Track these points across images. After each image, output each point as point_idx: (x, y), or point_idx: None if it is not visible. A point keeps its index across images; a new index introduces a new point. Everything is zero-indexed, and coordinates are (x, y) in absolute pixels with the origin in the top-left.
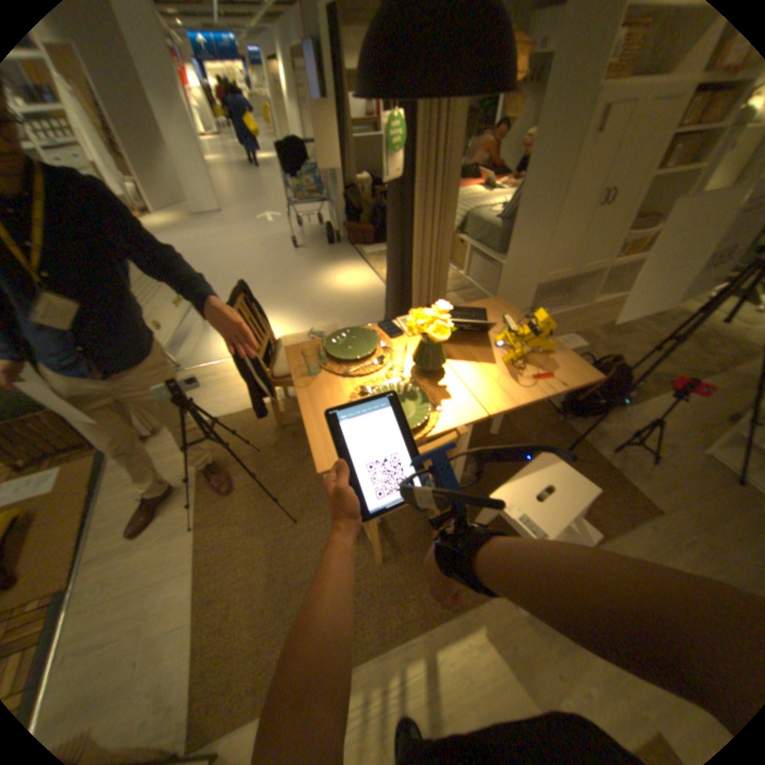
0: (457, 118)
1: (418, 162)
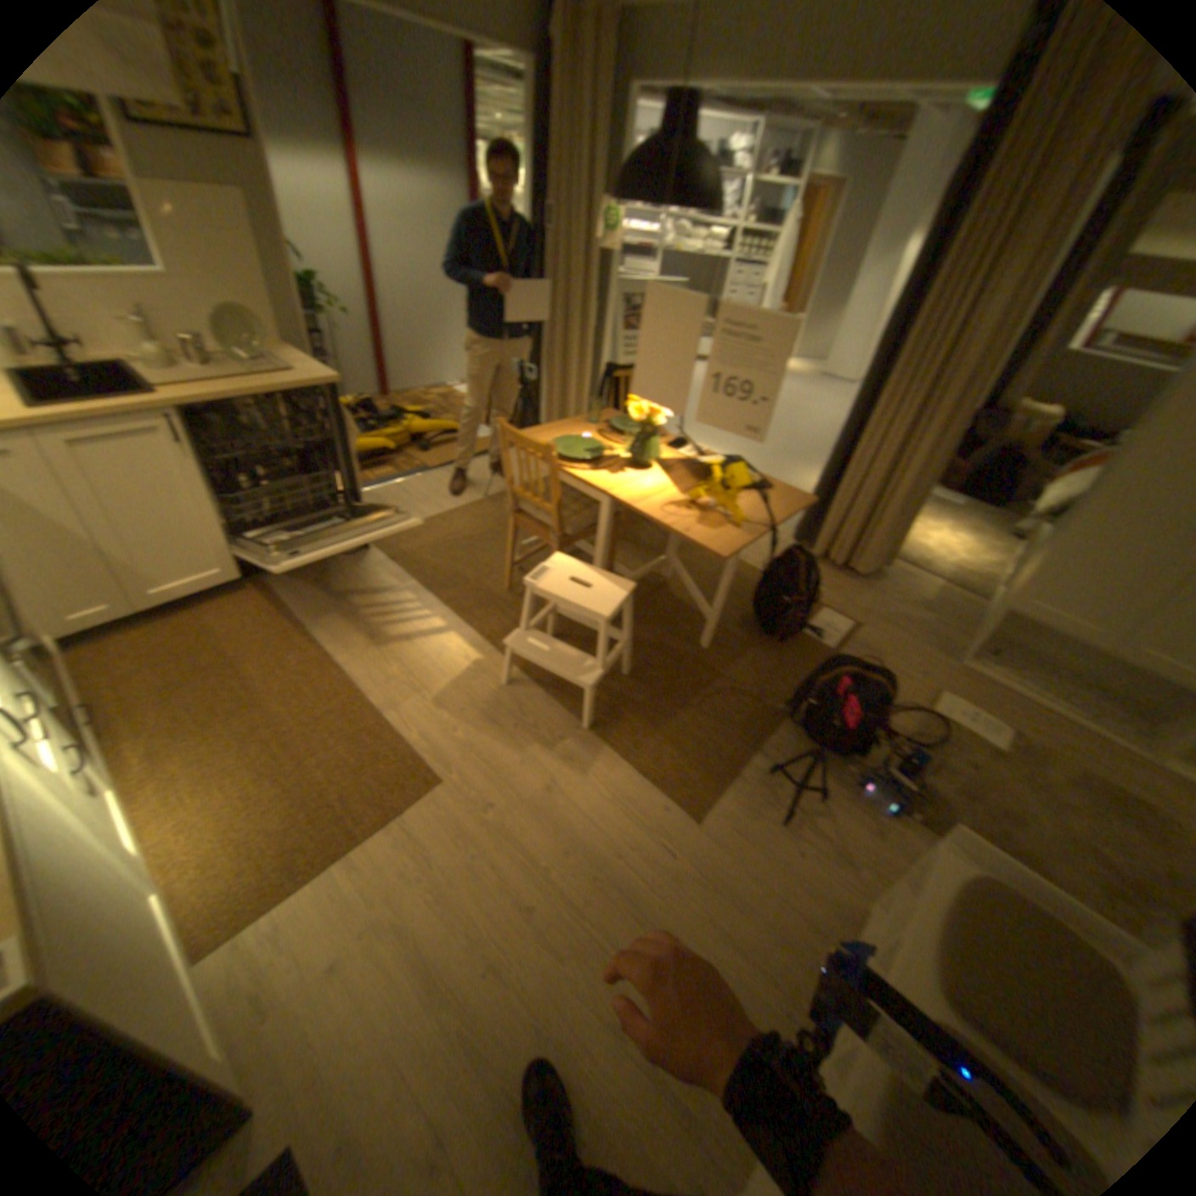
0: (995, 304)
1: (908, 339)
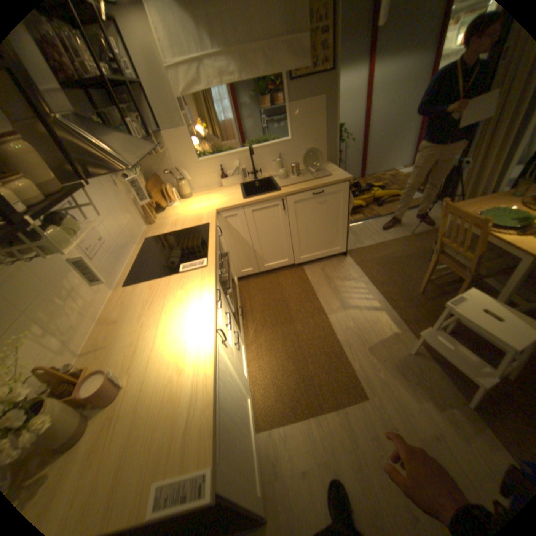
0: None
1: None
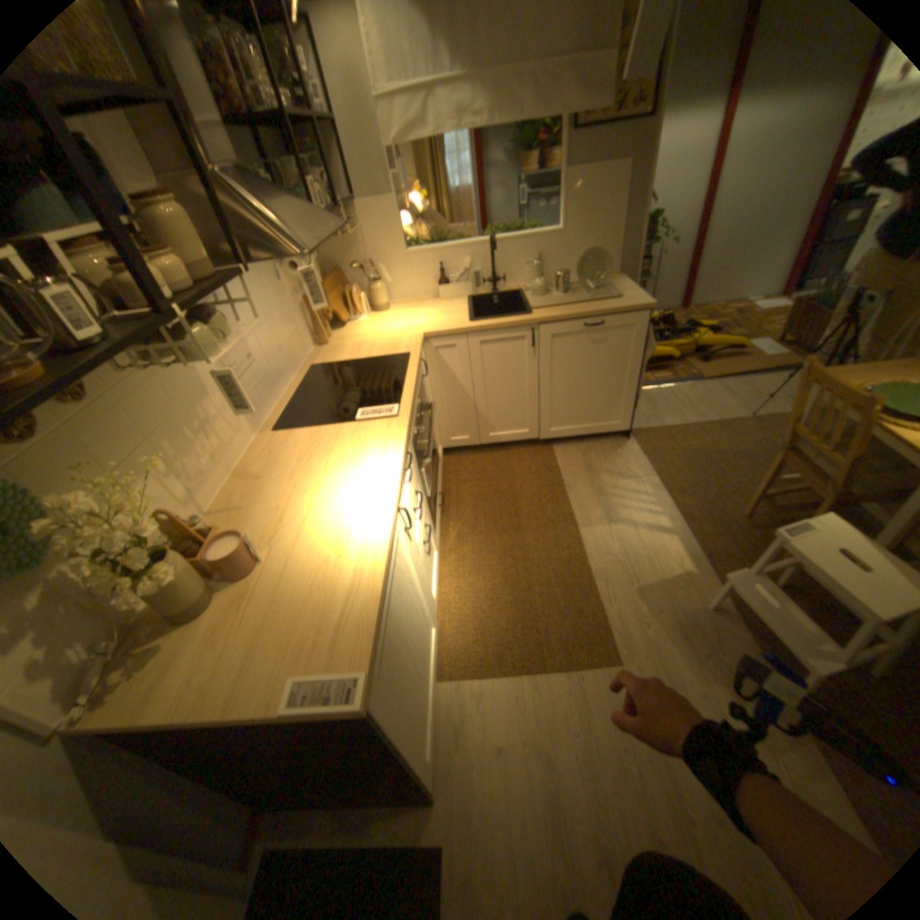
0: None
1: None
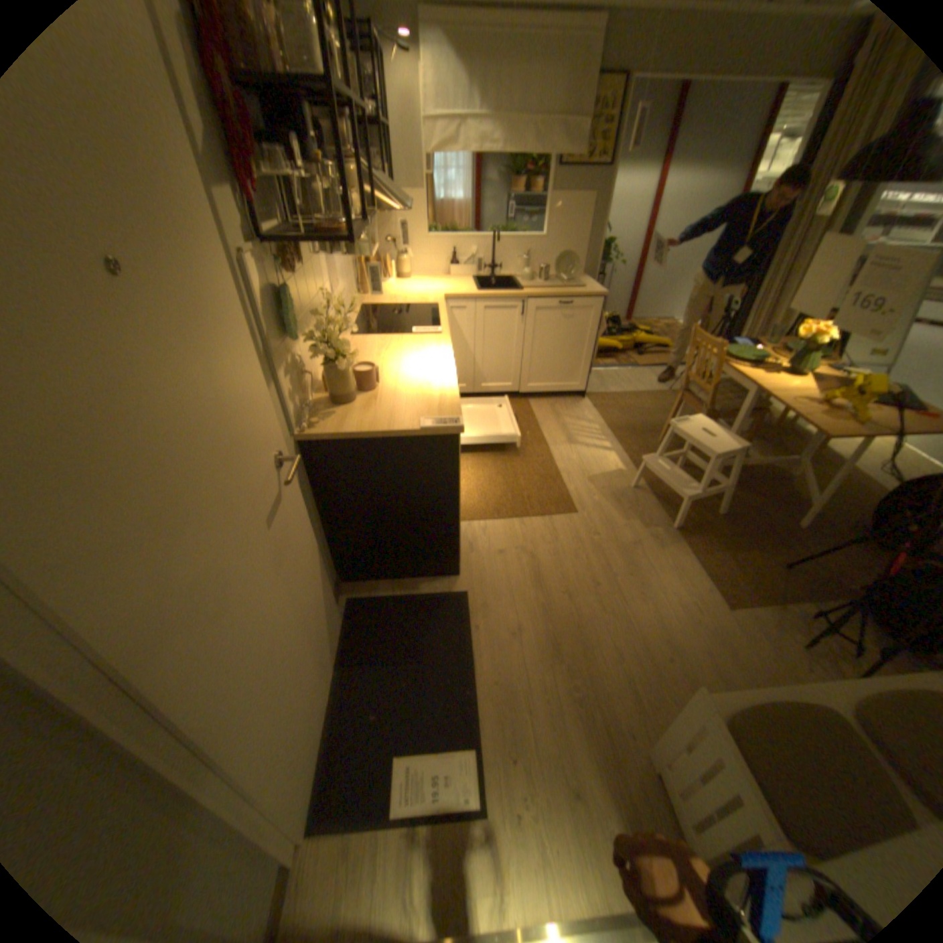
0: None
1: None
